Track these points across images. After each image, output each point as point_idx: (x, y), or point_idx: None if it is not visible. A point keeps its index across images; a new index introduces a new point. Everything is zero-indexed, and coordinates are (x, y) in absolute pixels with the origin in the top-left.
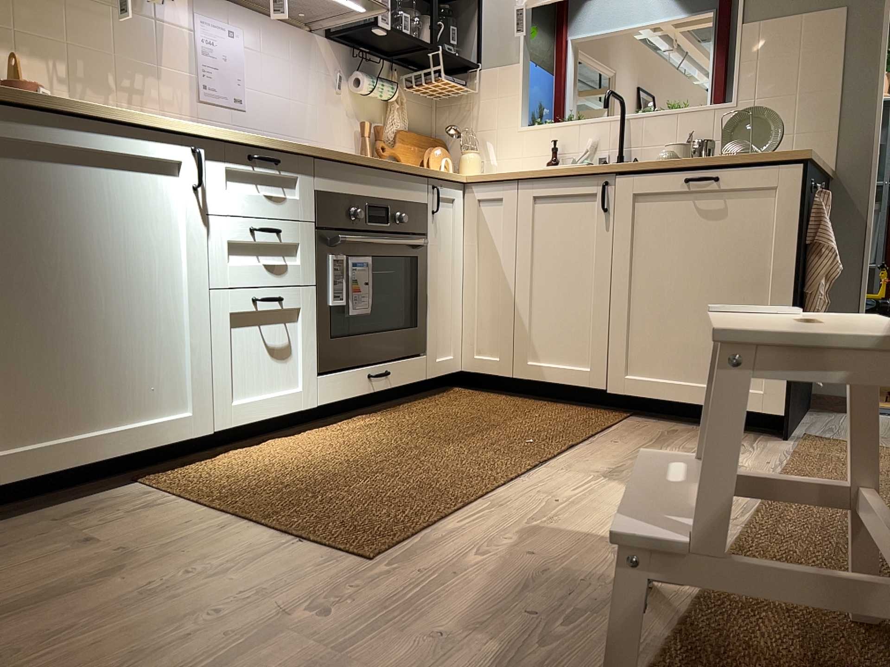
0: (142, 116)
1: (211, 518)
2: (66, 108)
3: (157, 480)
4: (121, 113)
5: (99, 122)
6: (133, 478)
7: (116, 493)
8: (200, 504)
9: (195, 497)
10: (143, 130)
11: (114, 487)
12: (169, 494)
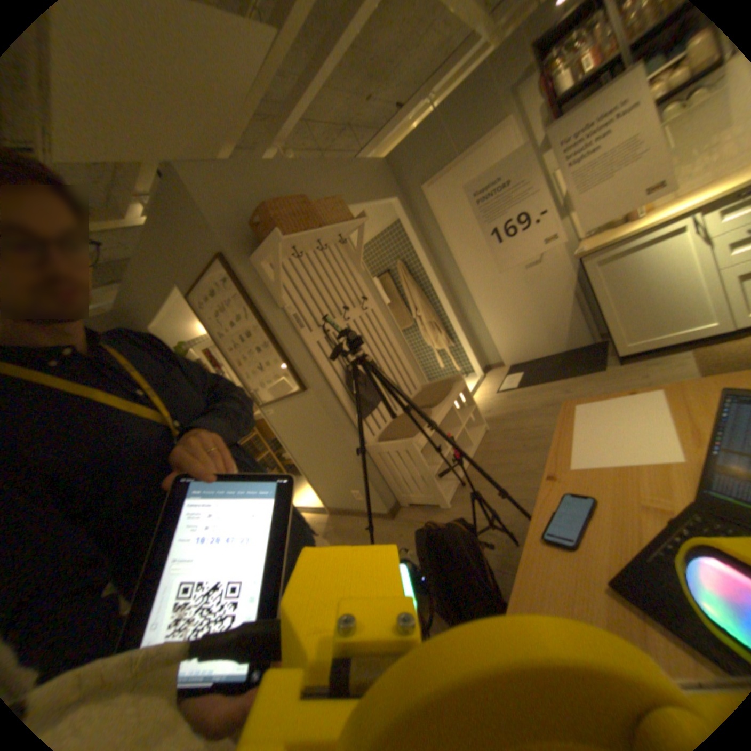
0: (658, 220)
1: (689, 376)
2: (622, 238)
3: (700, 350)
4: (648, 223)
5: (637, 234)
6: (692, 347)
7: (677, 355)
8: (695, 368)
9: (698, 363)
10: (659, 225)
11: (680, 352)
12: (691, 360)
